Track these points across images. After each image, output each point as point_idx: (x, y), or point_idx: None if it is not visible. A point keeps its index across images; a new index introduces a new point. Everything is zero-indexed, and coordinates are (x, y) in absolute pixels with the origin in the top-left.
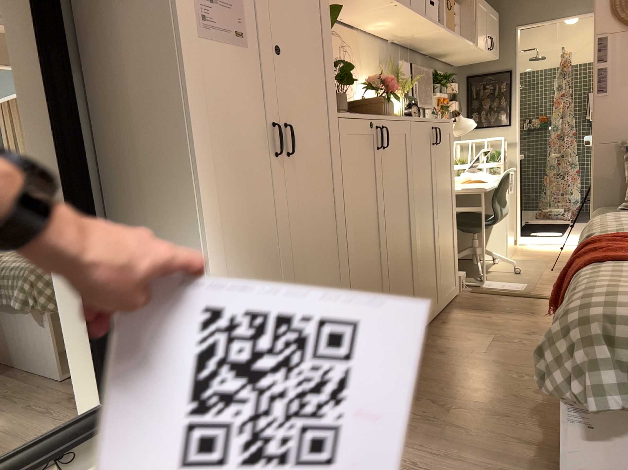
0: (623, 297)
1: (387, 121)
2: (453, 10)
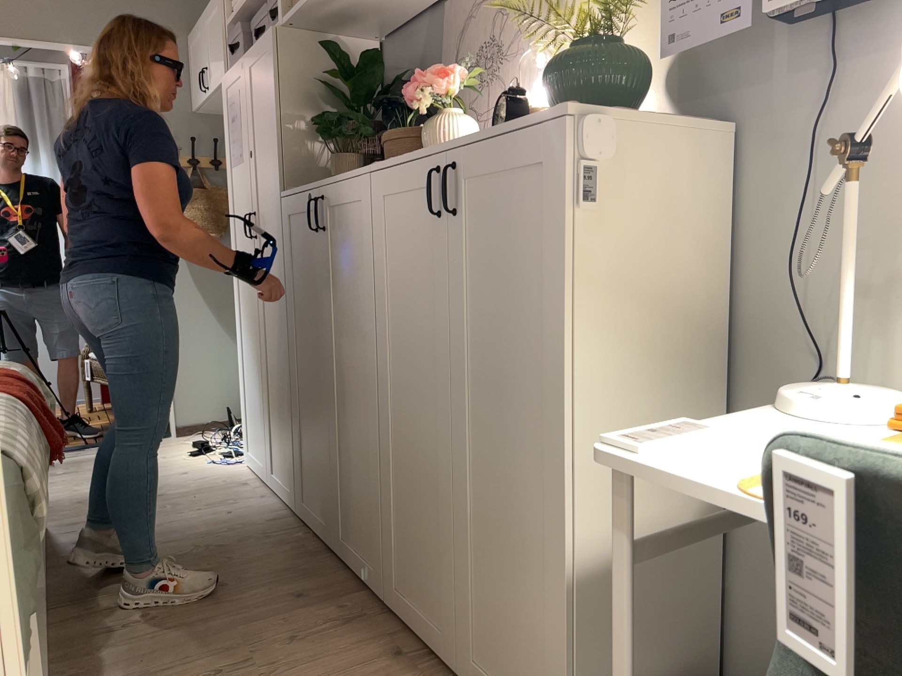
0: None
1: (327, 186)
2: None
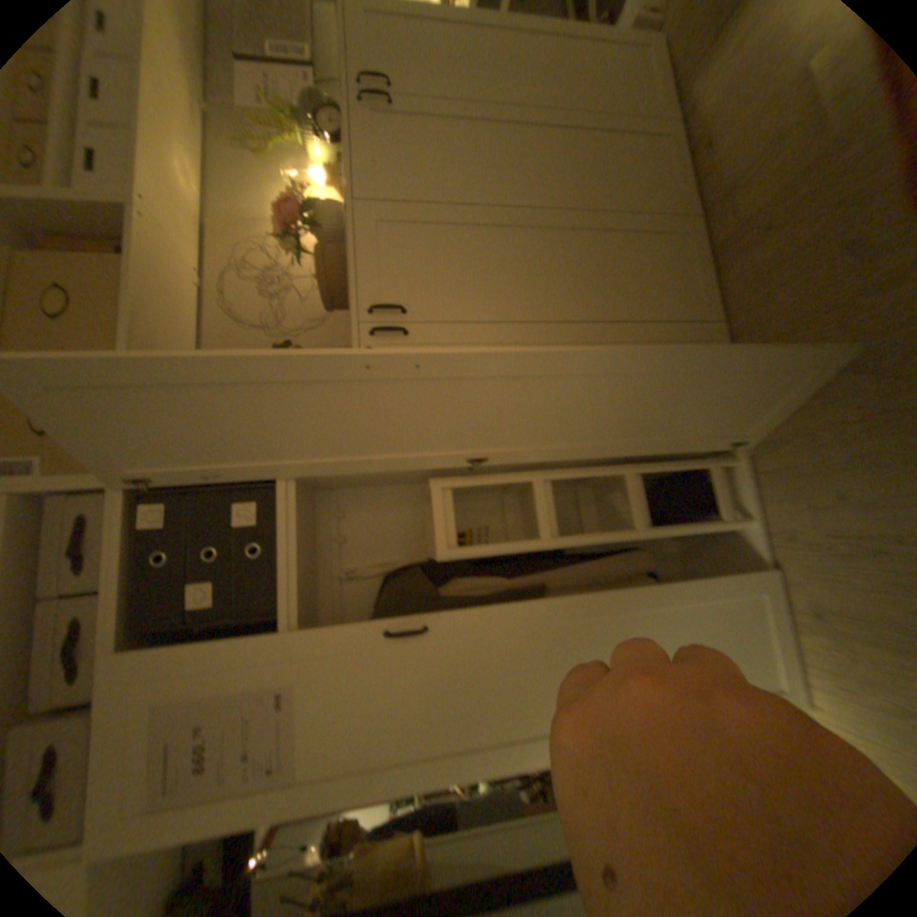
0: None
1: (359, 290)
2: None
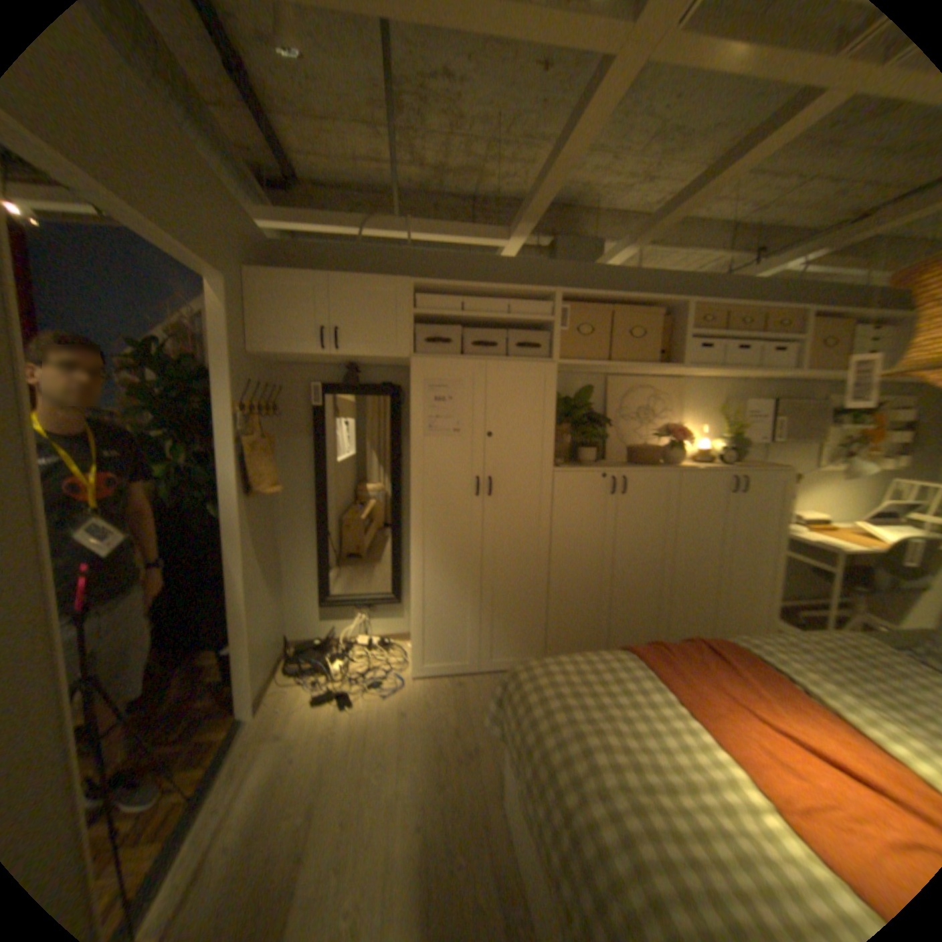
0: (547, 668)
1: (631, 473)
2: (846, 344)
